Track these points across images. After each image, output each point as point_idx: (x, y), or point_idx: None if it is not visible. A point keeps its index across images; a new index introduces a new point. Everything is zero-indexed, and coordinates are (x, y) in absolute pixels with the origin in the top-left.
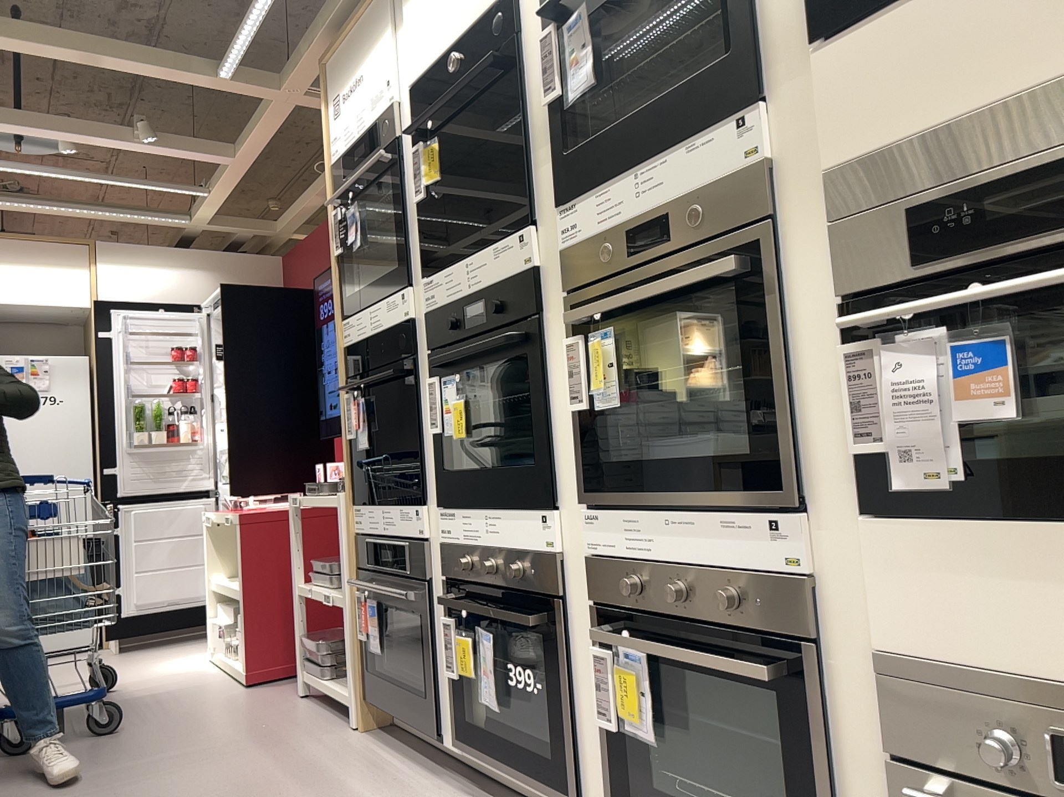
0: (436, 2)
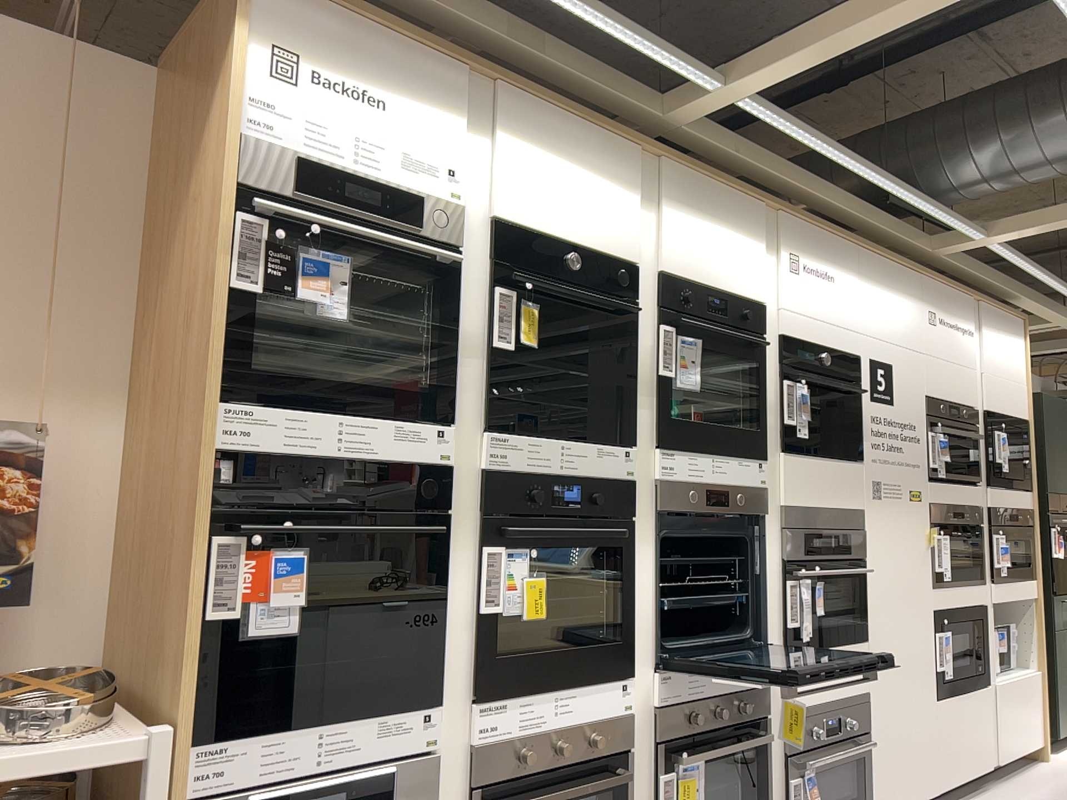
0: (555, 189)
